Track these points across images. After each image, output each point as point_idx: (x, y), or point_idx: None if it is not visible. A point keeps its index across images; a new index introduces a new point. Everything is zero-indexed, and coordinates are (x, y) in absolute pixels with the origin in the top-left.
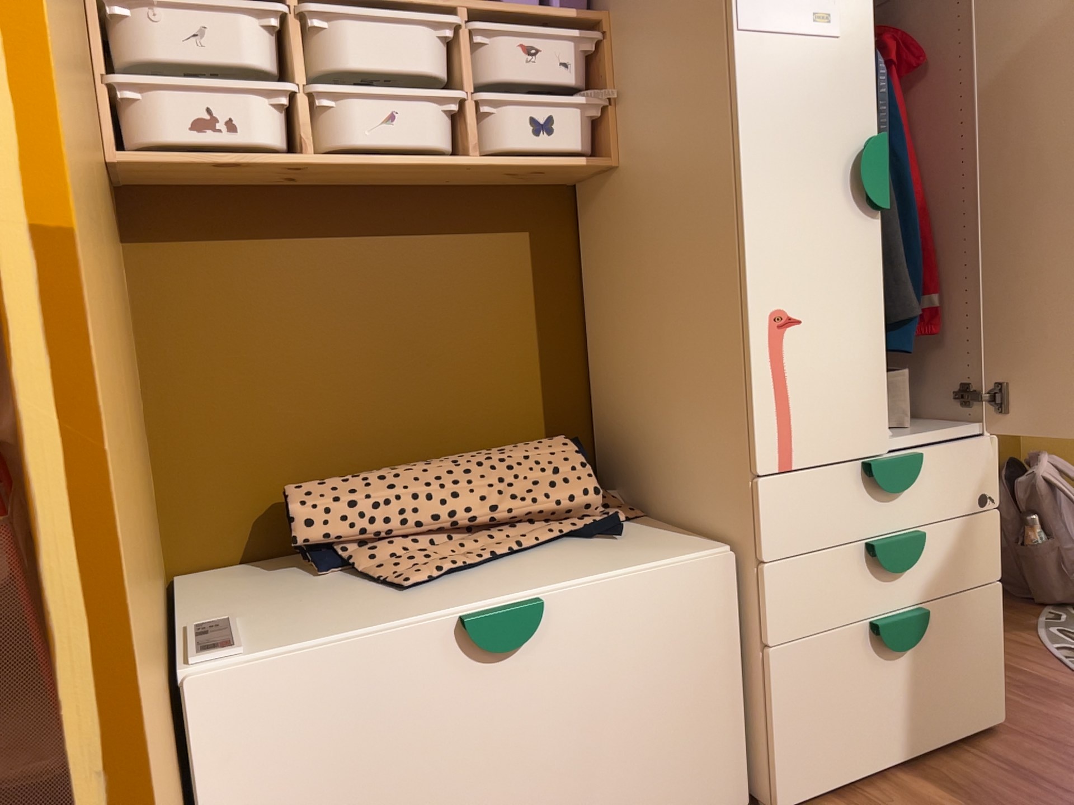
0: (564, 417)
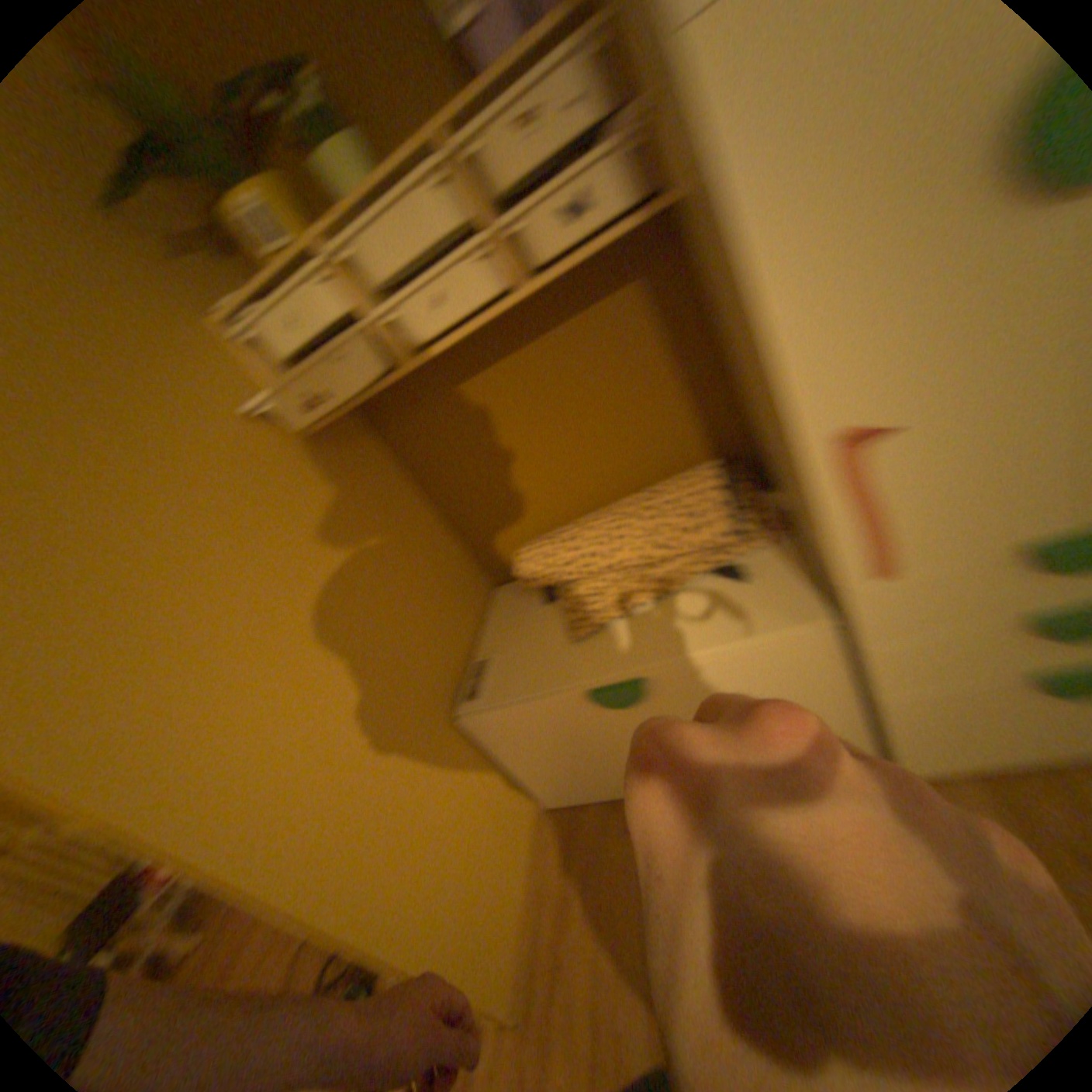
0: (724, 432)
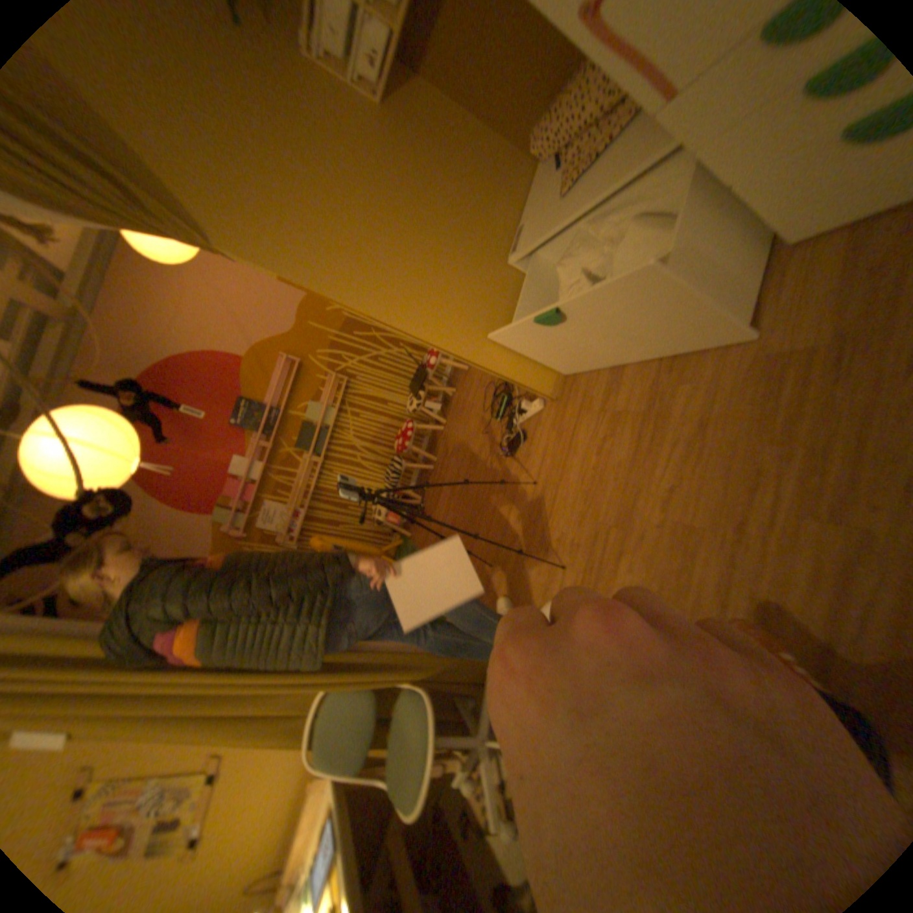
0: None
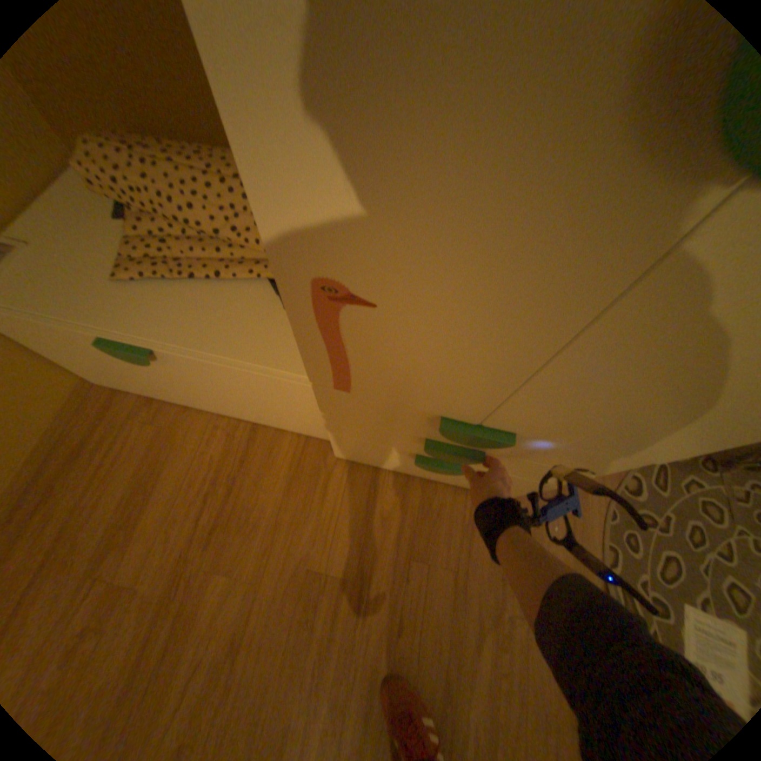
0: None
